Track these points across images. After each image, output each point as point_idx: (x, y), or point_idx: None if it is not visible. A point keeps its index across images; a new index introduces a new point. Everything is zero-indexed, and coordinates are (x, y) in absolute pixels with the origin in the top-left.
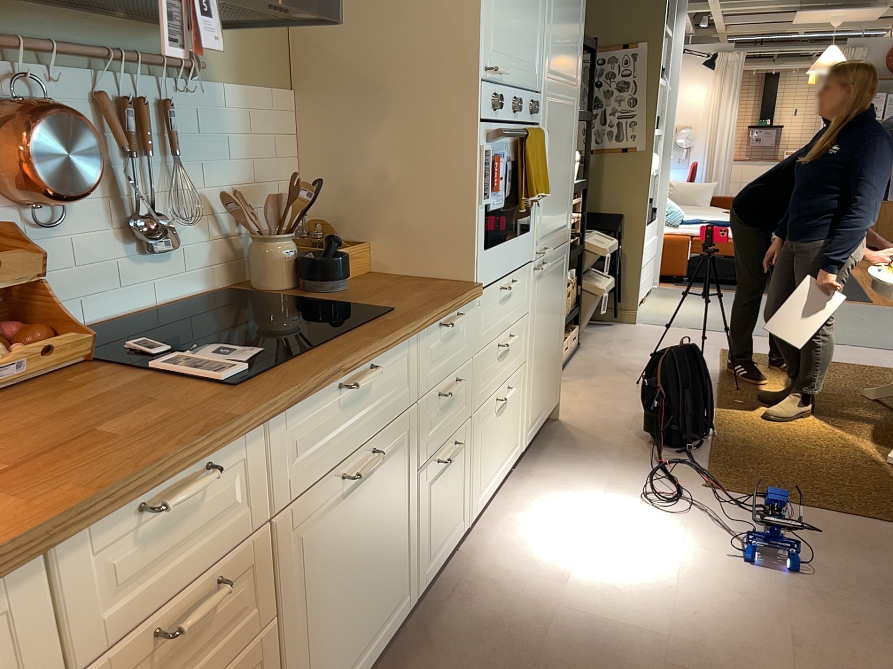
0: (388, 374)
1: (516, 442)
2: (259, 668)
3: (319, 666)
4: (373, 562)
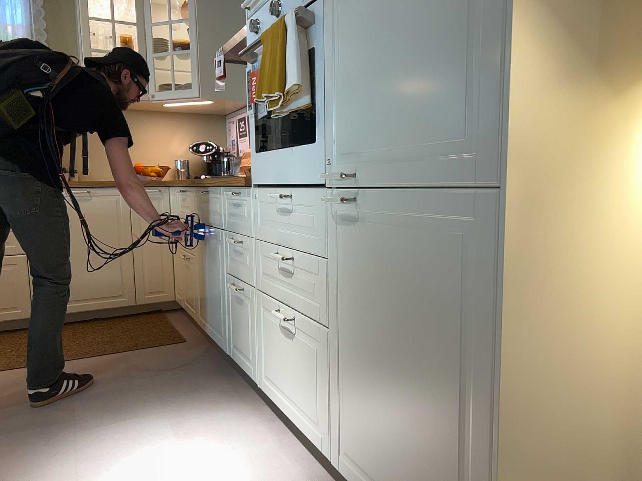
0: (213, 201)
1: (321, 431)
2: (192, 267)
3: (201, 299)
4: (212, 289)
